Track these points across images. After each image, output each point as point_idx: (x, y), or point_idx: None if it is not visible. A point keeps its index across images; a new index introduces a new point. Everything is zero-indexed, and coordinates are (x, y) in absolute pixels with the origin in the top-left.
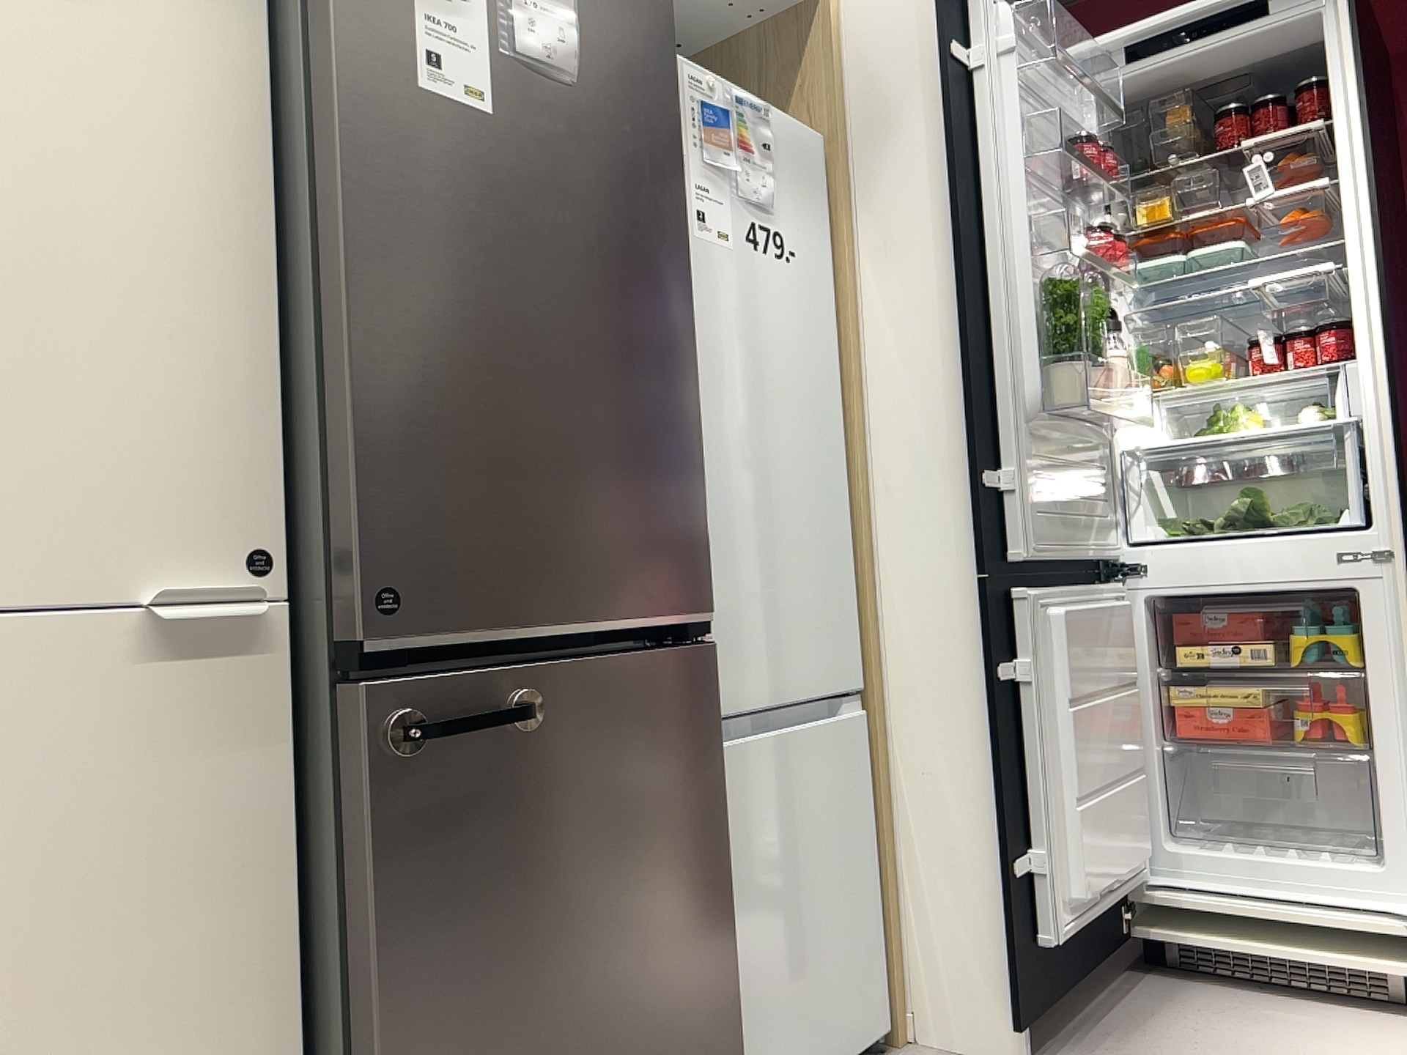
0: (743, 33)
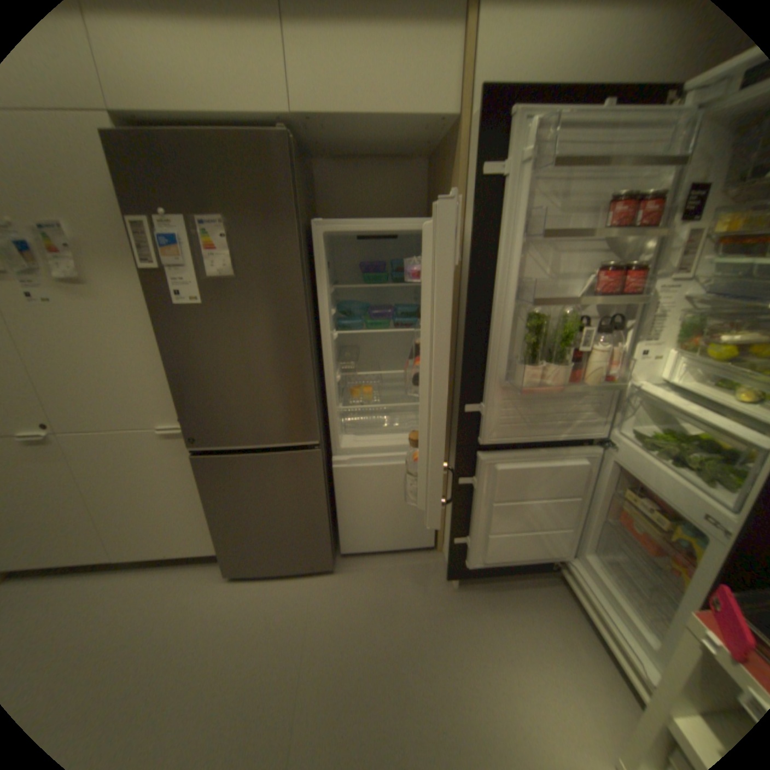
0: (447, 134)
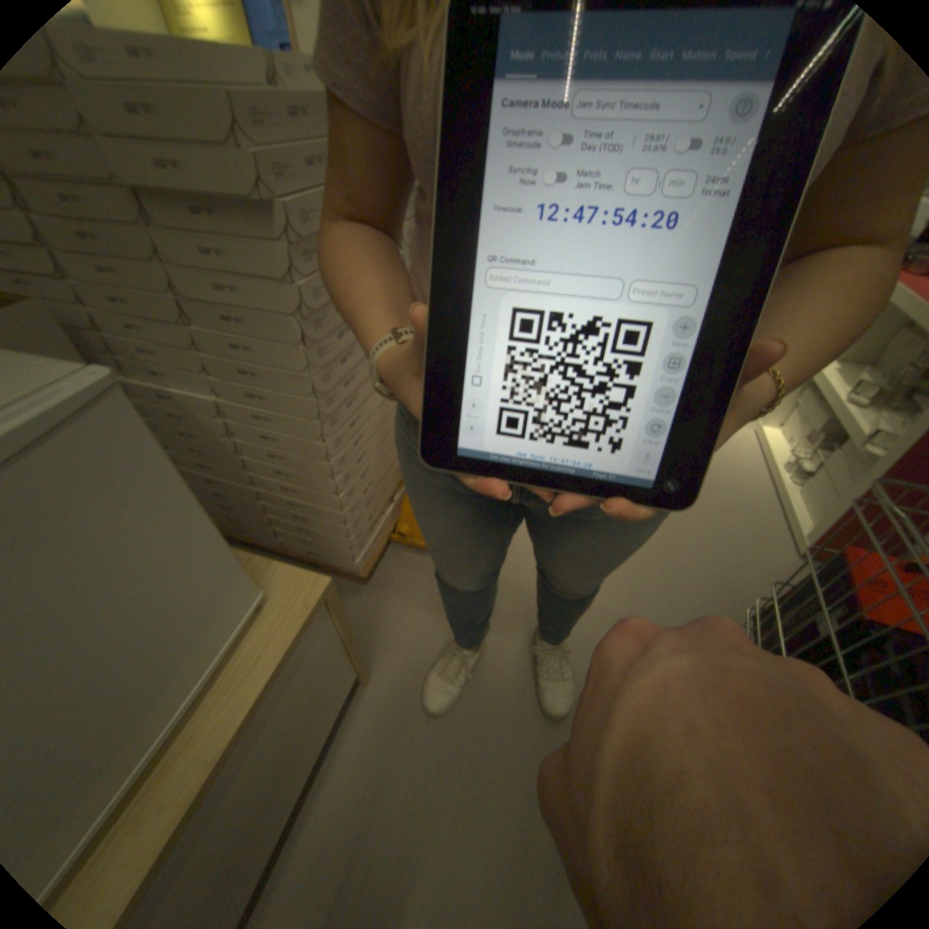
0: None
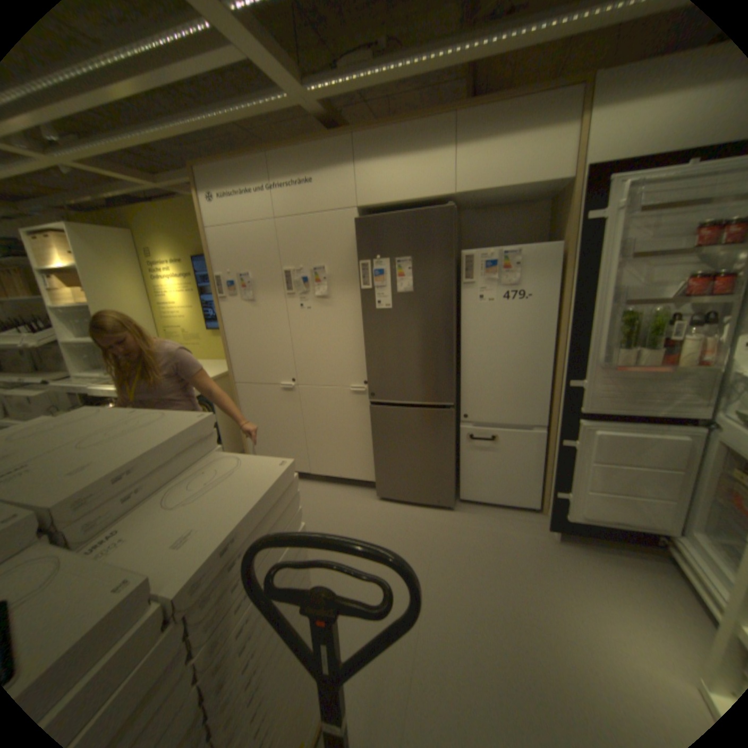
0: (566, 187)
